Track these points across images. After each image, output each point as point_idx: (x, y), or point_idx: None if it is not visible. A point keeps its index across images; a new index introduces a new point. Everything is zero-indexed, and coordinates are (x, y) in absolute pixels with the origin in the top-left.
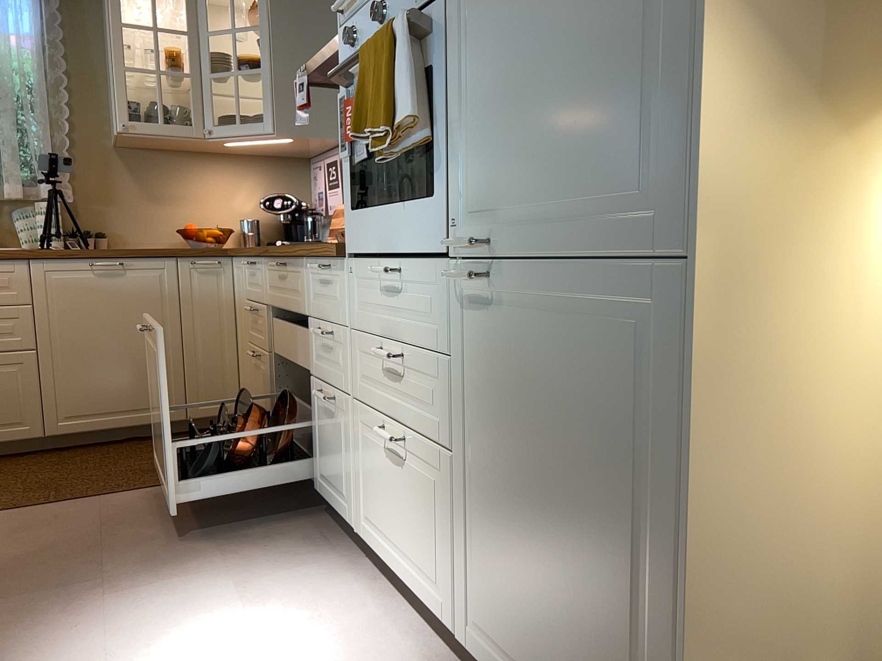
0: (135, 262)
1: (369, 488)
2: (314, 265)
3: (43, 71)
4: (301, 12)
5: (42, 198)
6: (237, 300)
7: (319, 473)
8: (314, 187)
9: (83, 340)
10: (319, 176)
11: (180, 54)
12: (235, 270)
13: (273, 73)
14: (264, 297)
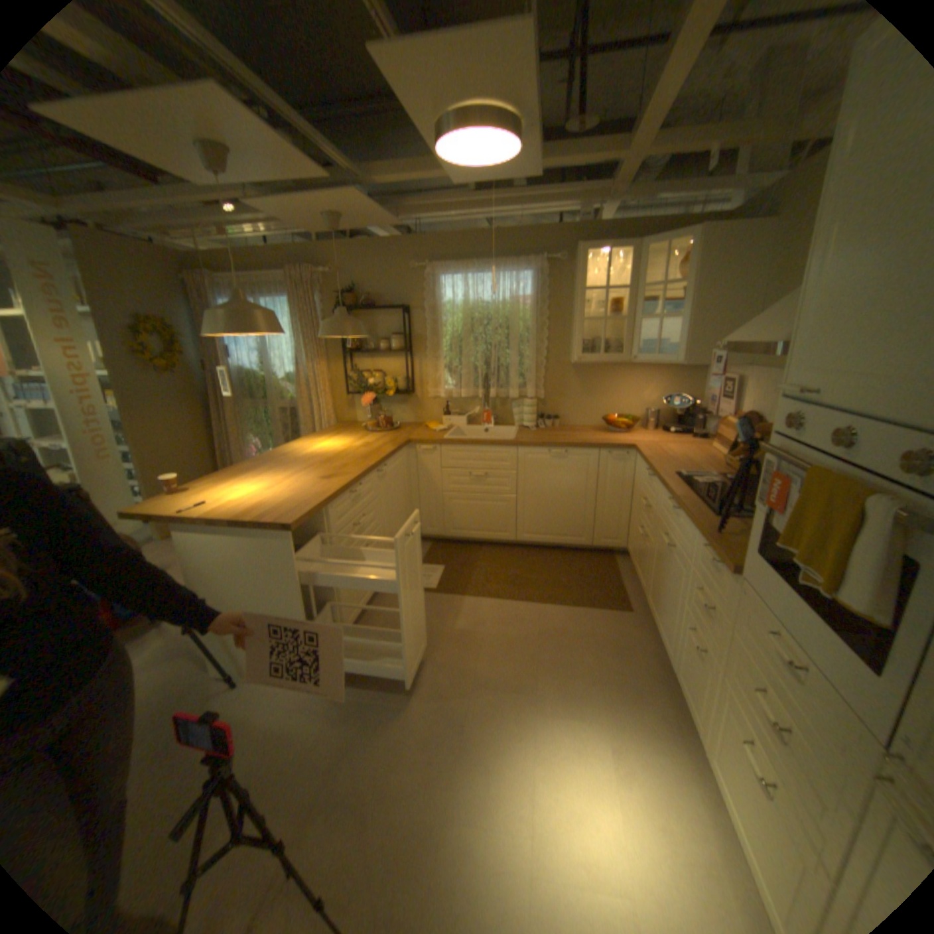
0: (573, 450)
1: (723, 749)
2: (706, 542)
3: (534, 319)
4: (726, 263)
5: (526, 396)
6: (636, 482)
7: (680, 671)
8: (708, 390)
9: (539, 493)
10: (715, 384)
11: (621, 299)
12: (638, 462)
13: (691, 317)
14: (657, 506)
